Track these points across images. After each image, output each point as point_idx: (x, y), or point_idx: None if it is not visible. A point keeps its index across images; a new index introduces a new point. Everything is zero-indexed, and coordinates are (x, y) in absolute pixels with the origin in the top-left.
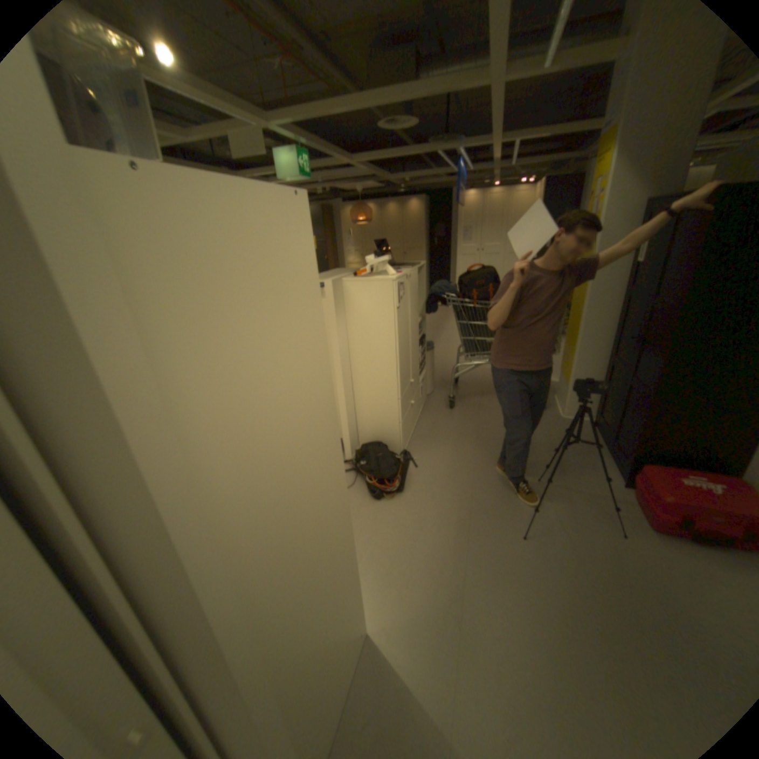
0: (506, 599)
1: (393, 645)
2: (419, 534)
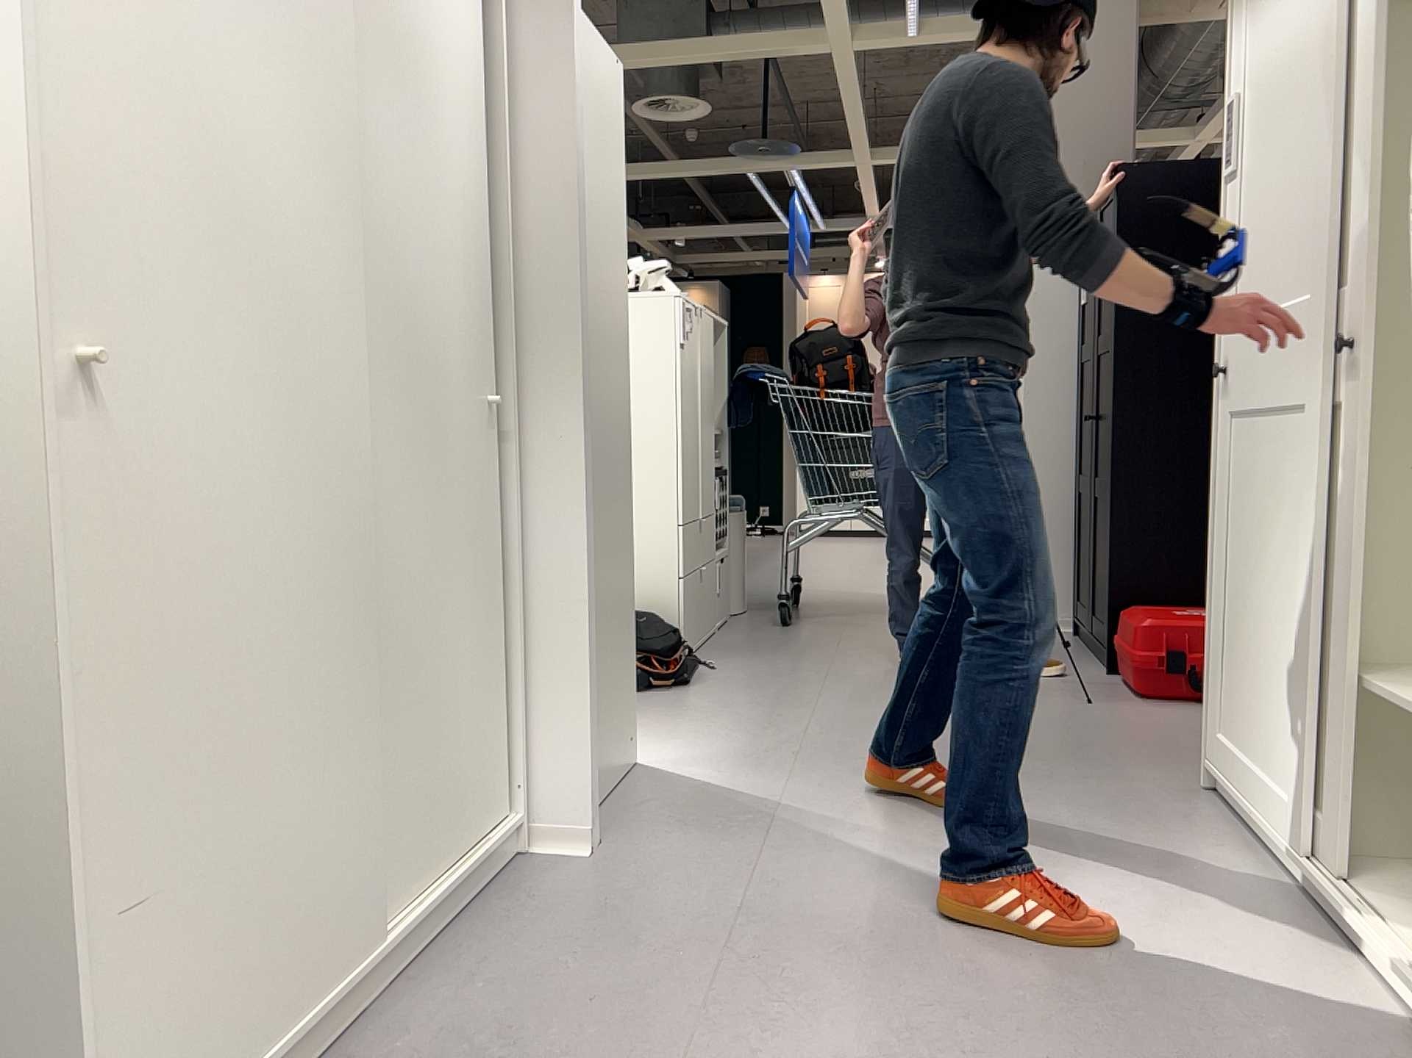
0: (871, 731)
1: (685, 757)
2: (721, 703)
